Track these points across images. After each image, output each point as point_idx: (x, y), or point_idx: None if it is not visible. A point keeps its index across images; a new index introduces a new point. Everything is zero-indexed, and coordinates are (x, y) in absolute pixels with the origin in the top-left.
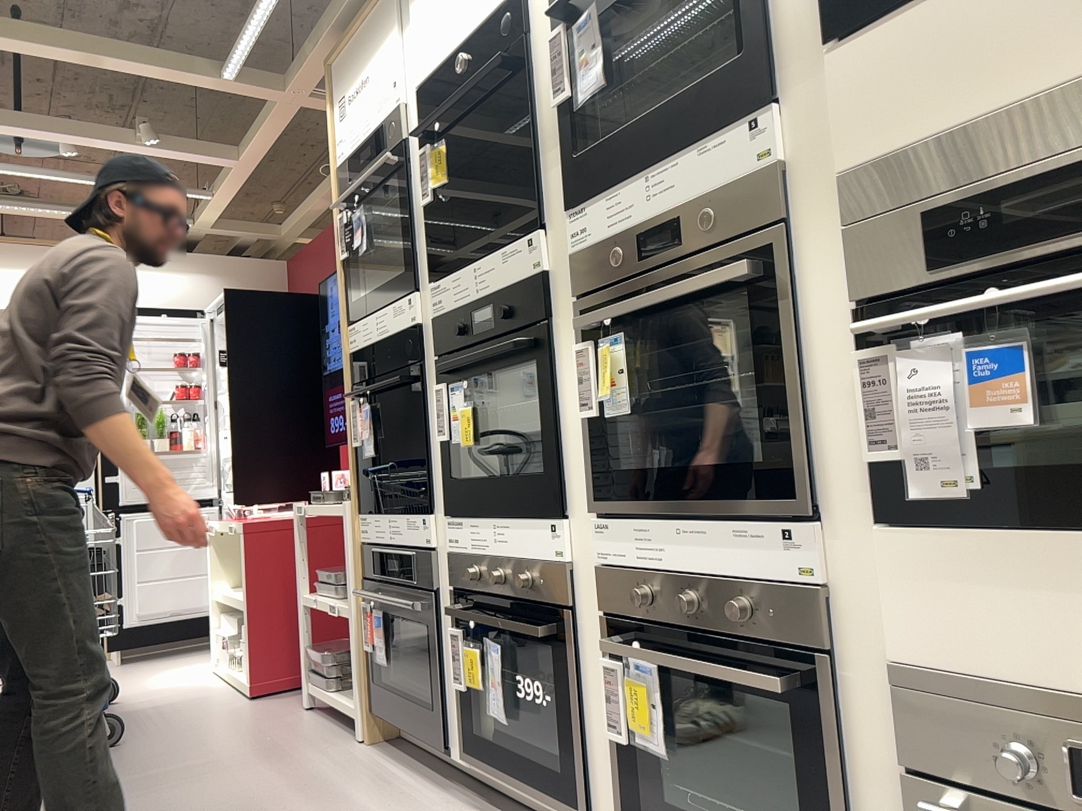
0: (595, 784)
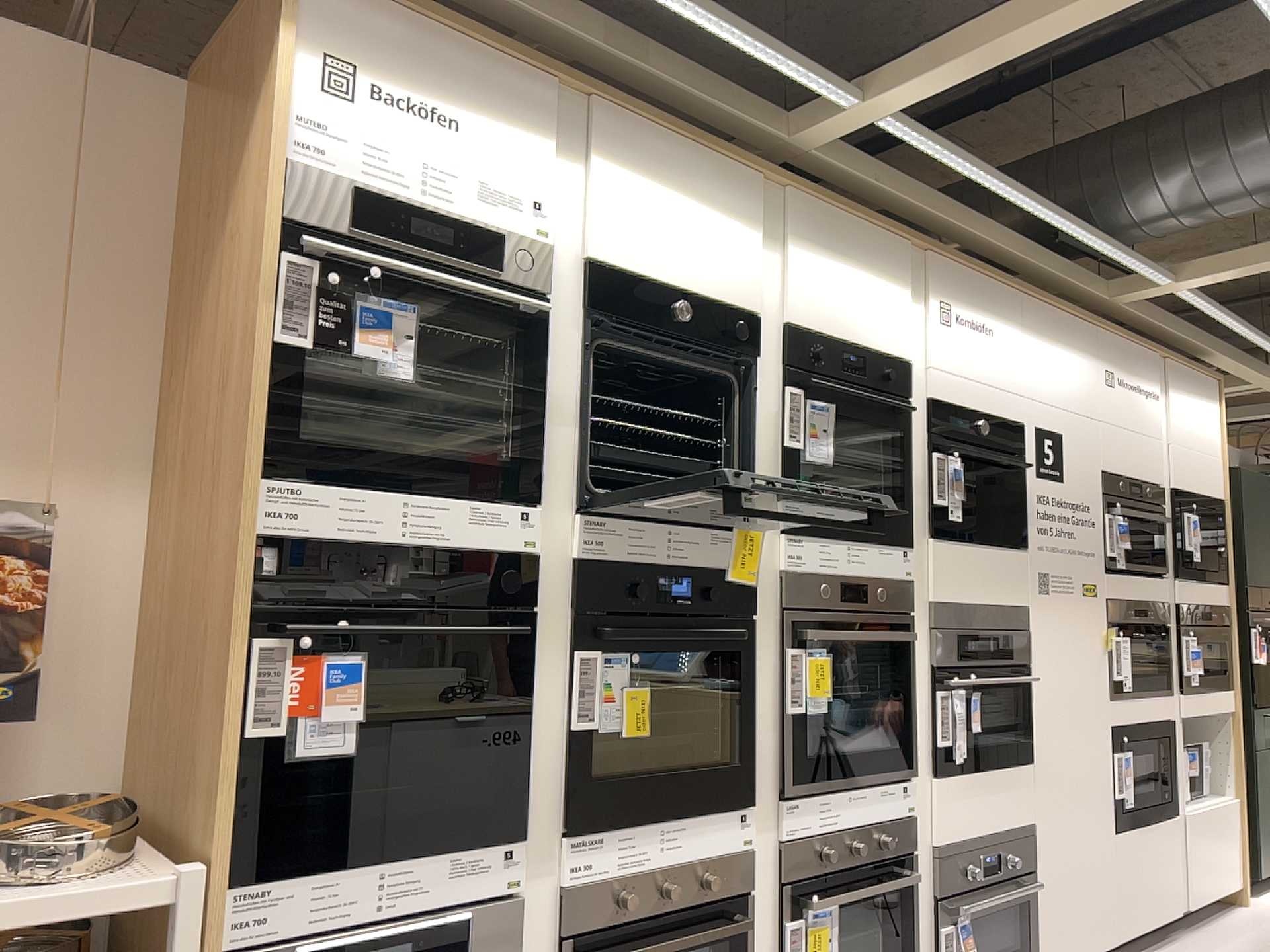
0: None
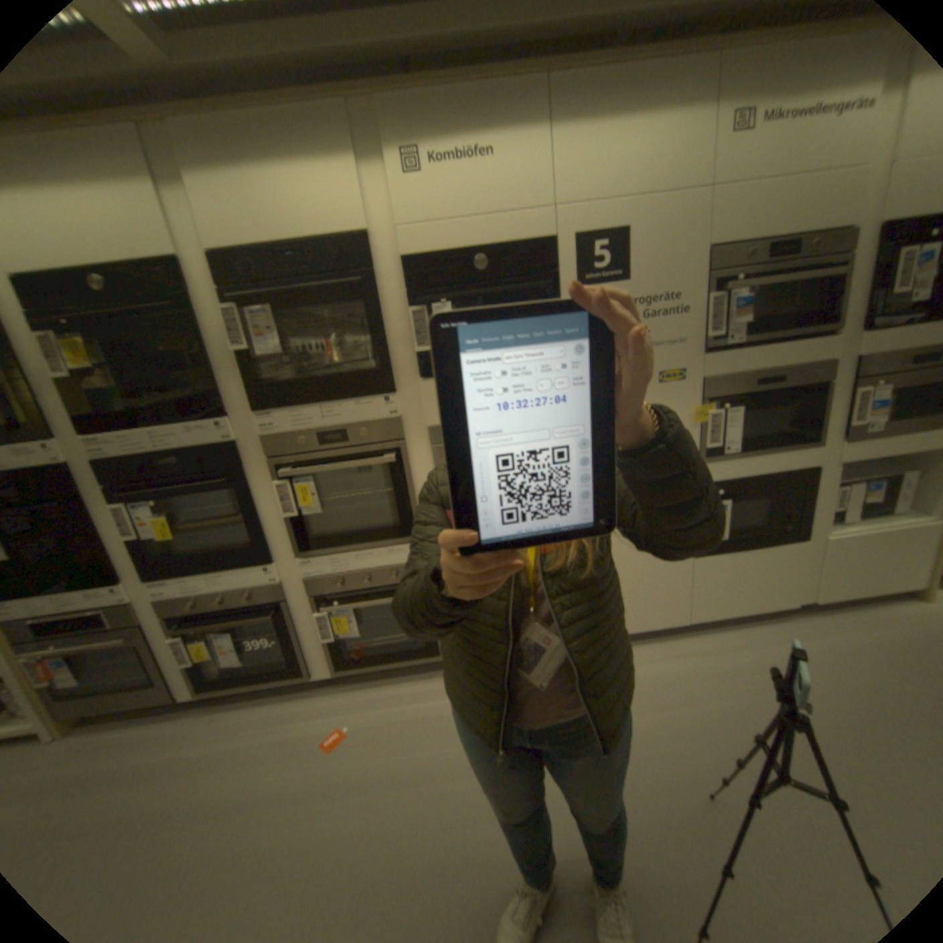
0: (307, 664)
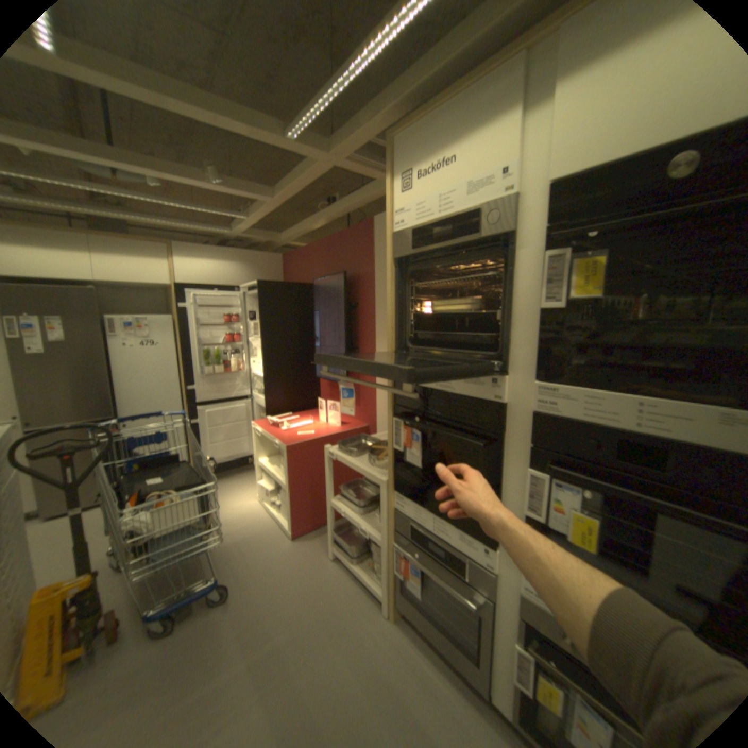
0: None
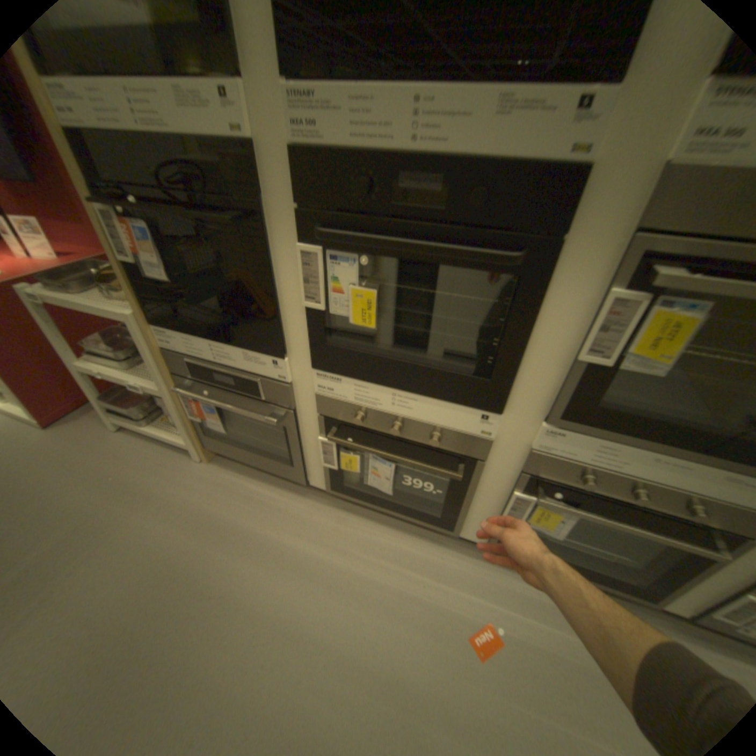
0: (466, 521)
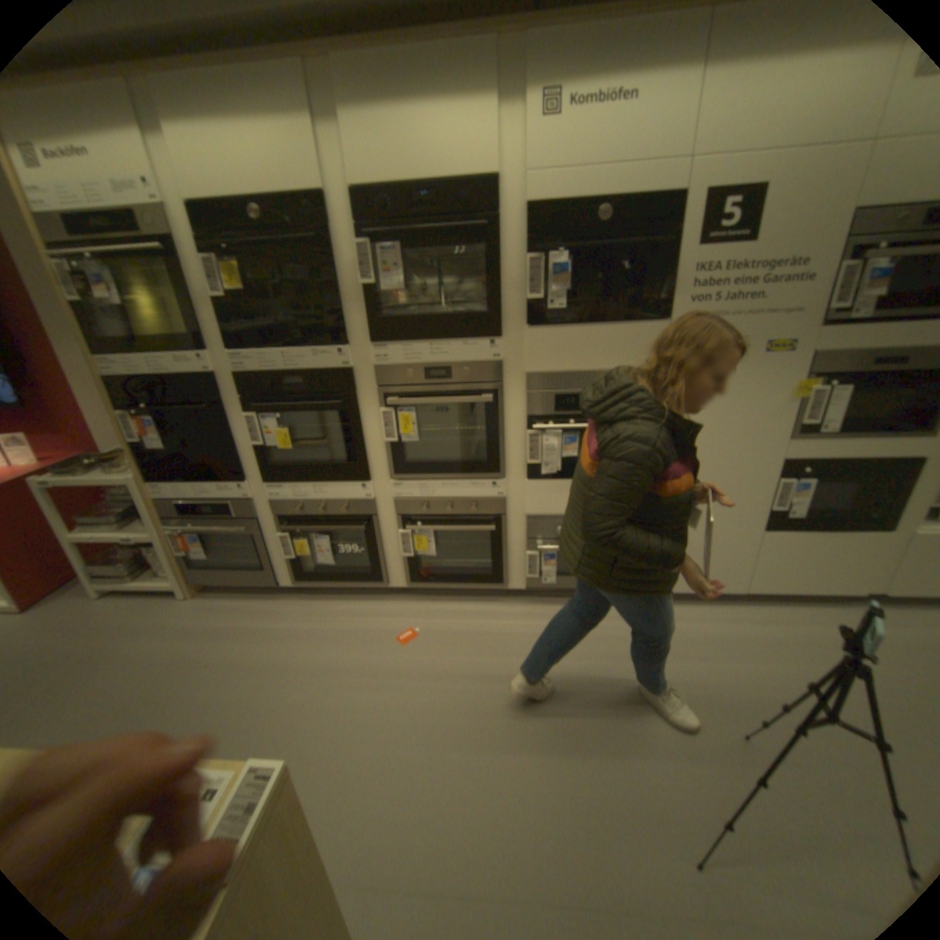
0: (389, 573)
